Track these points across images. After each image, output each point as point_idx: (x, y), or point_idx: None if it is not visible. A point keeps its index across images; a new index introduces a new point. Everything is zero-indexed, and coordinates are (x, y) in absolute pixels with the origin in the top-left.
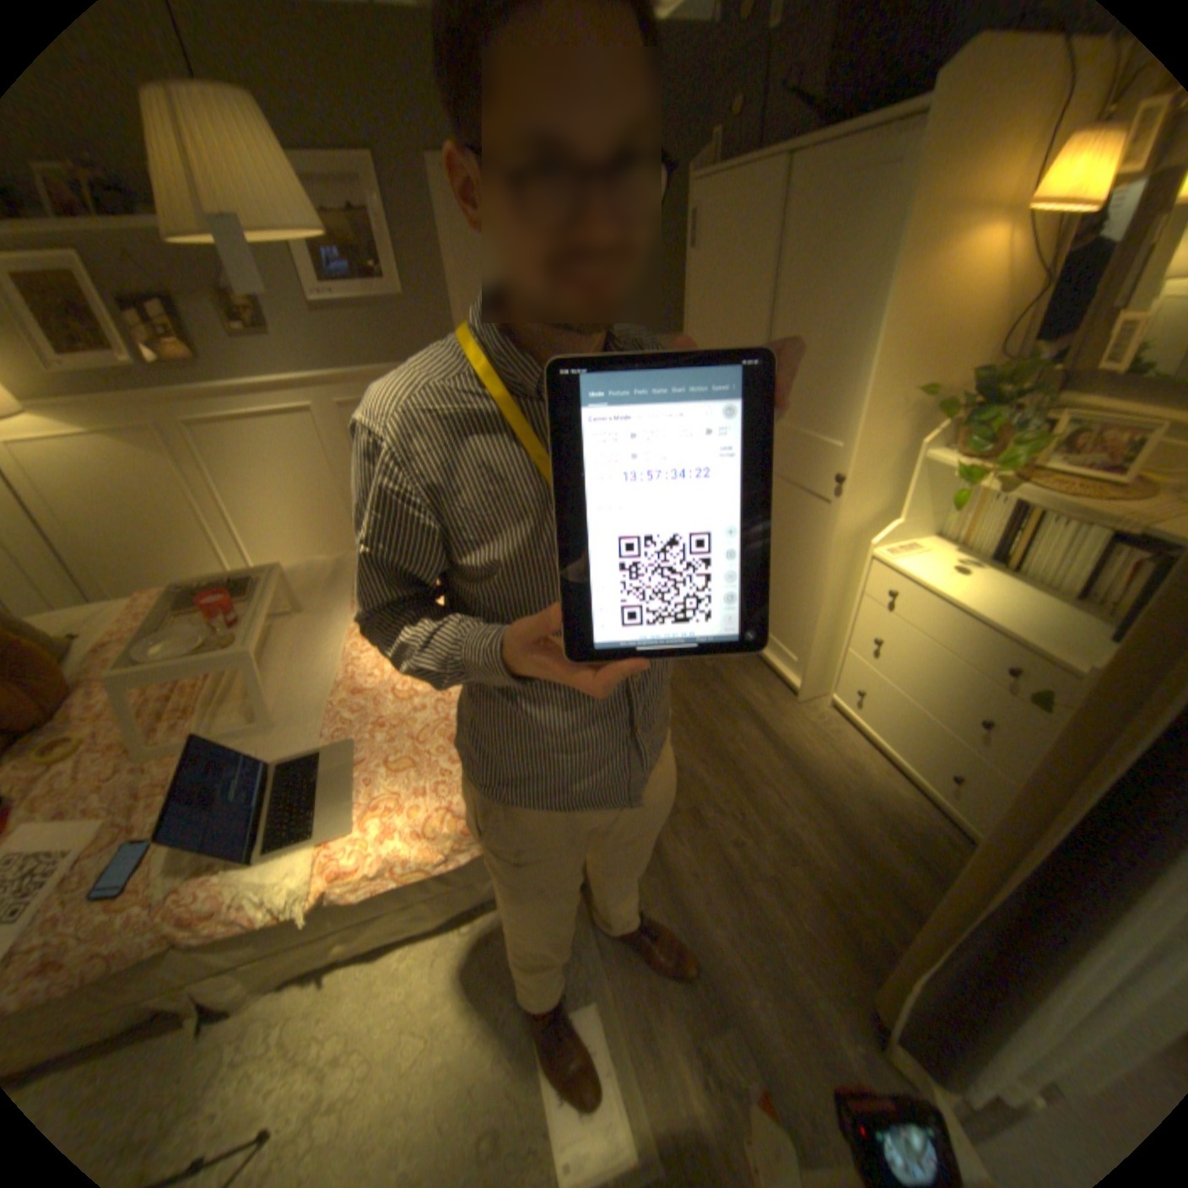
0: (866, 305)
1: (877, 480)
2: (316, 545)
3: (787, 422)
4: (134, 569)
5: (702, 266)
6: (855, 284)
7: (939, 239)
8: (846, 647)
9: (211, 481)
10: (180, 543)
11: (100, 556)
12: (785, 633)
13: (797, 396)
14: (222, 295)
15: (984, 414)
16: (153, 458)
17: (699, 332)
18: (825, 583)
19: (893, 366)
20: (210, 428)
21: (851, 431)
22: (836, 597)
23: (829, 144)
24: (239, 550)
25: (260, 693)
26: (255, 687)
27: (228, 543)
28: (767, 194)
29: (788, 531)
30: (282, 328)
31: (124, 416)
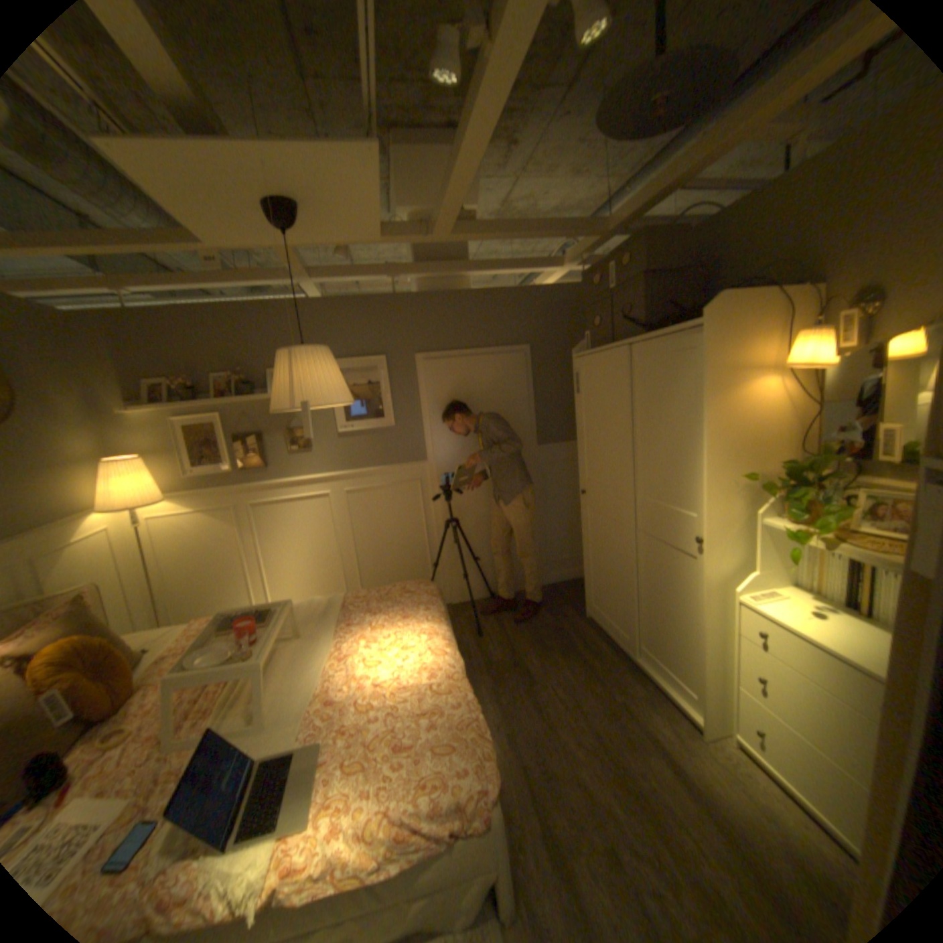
0: (692, 424)
1: (729, 541)
2: (317, 587)
3: (655, 499)
4: (193, 603)
5: (585, 402)
6: (683, 413)
7: (731, 387)
8: (738, 686)
9: (258, 541)
10: (228, 584)
11: (175, 593)
12: (683, 671)
13: (658, 482)
14: (290, 431)
15: (797, 493)
16: (227, 526)
17: (587, 441)
18: (706, 625)
19: (720, 462)
20: (265, 507)
21: (700, 505)
22: (718, 639)
23: (651, 340)
24: (264, 590)
25: (260, 699)
26: (257, 693)
27: (258, 585)
28: (620, 364)
29: (670, 581)
30: (320, 447)
31: (217, 500)
